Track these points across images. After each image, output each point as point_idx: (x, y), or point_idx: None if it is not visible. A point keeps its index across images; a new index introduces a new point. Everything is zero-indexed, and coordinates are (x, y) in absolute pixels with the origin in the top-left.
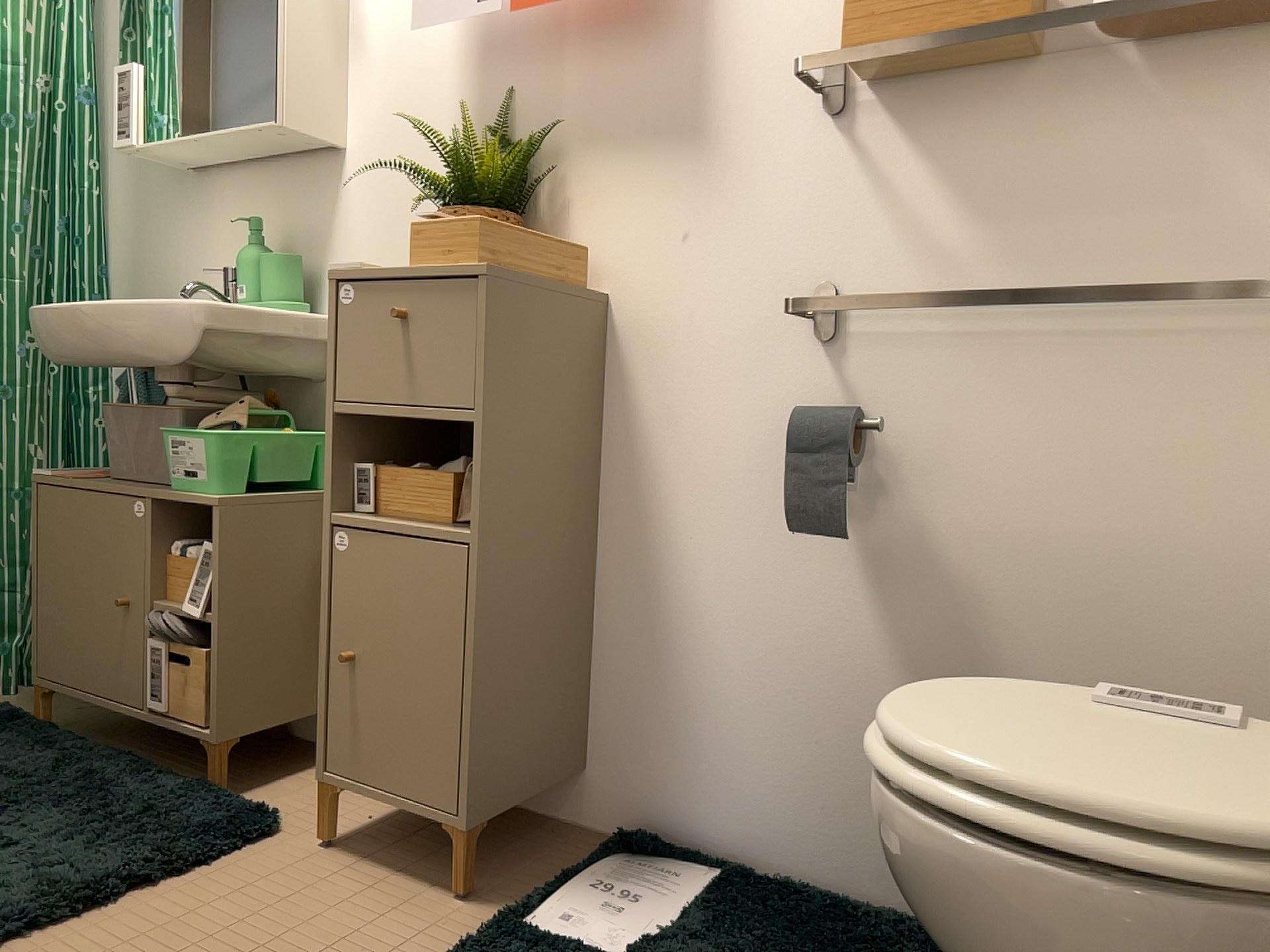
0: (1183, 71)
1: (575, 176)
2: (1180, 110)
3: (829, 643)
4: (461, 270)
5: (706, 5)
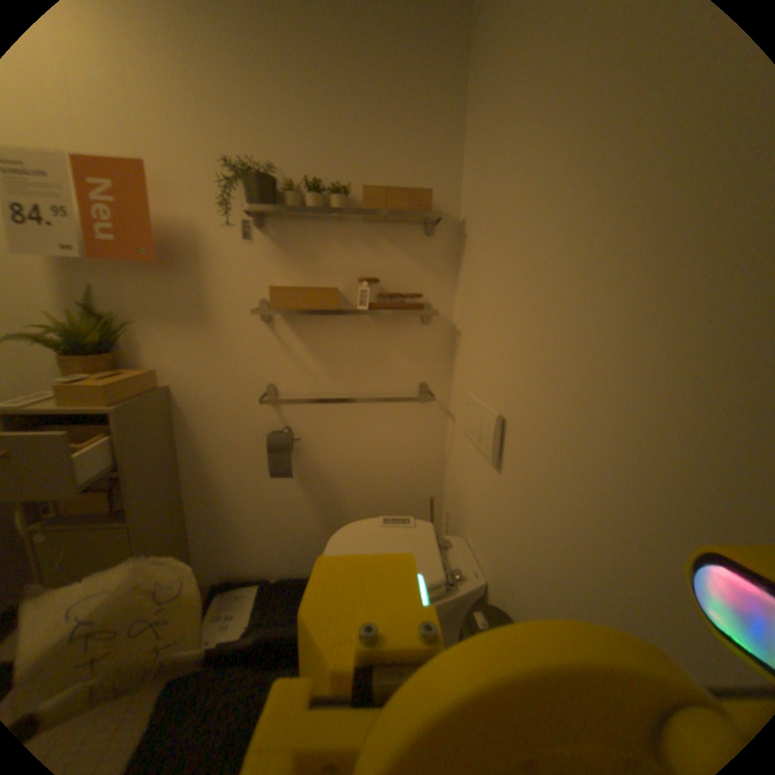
0: (385, 320)
1: (138, 330)
2: (385, 332)
3: (288, 504)
4: (93, 409)
5: (200, 261)
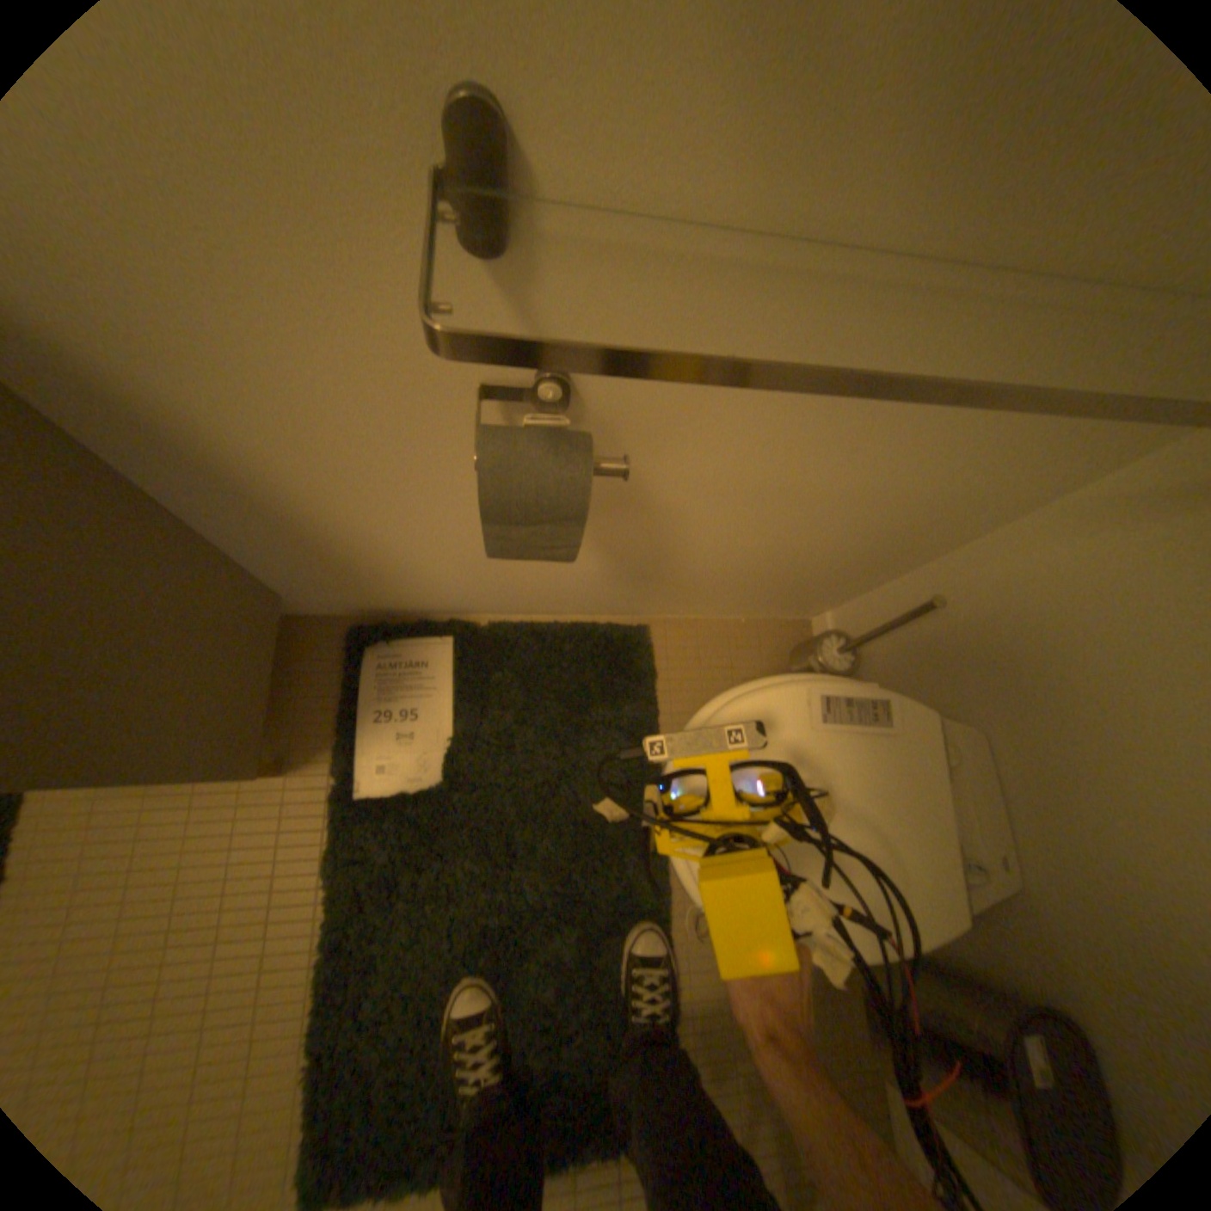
0: None
1: None
2: None
3: None
4: None
5: None
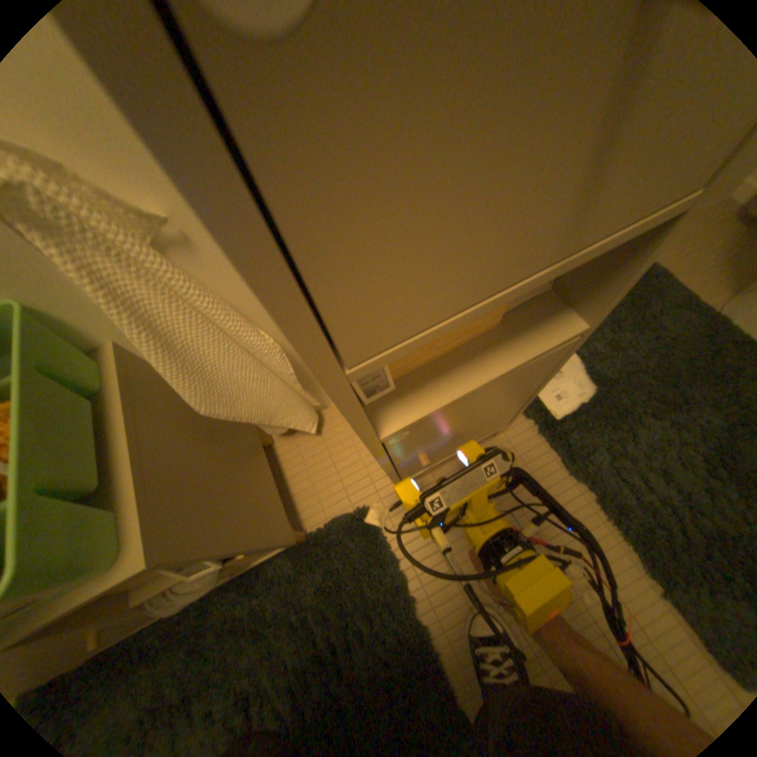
0: None
1: None
2: None
3: None
4: None
5: None
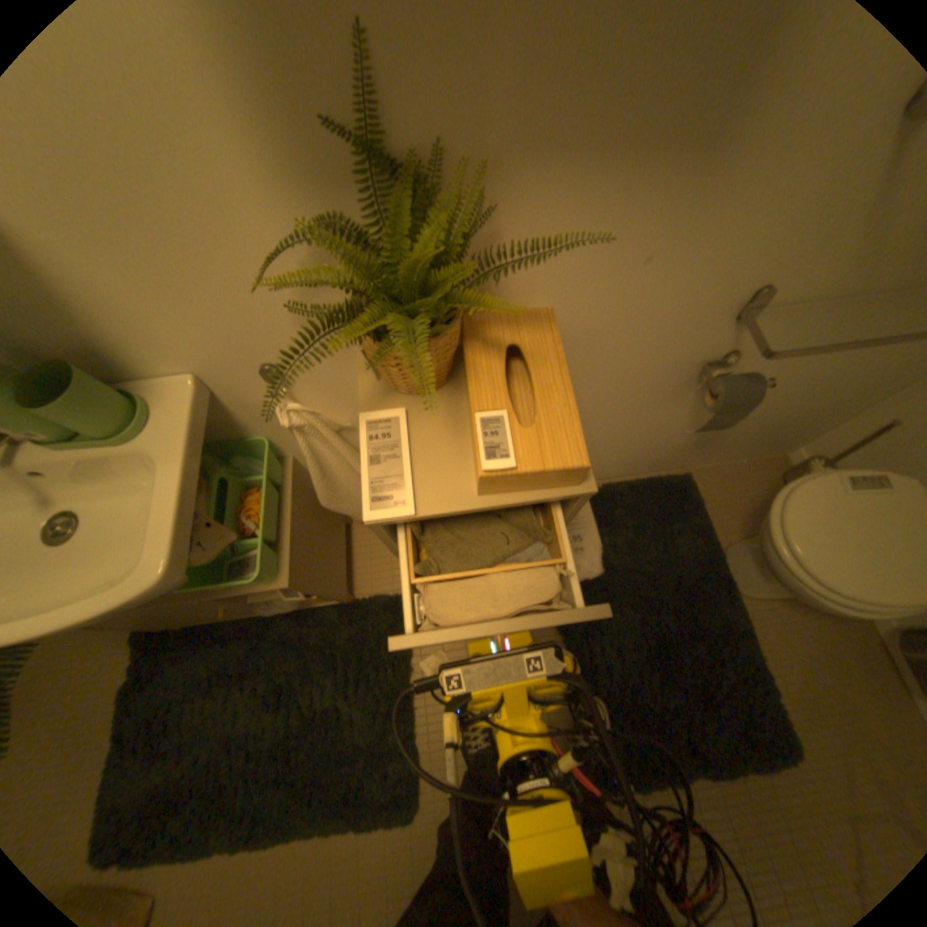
0: None
1: (511, 194)
2: None
3: (657, 432)
4: (556, 495)
5: None
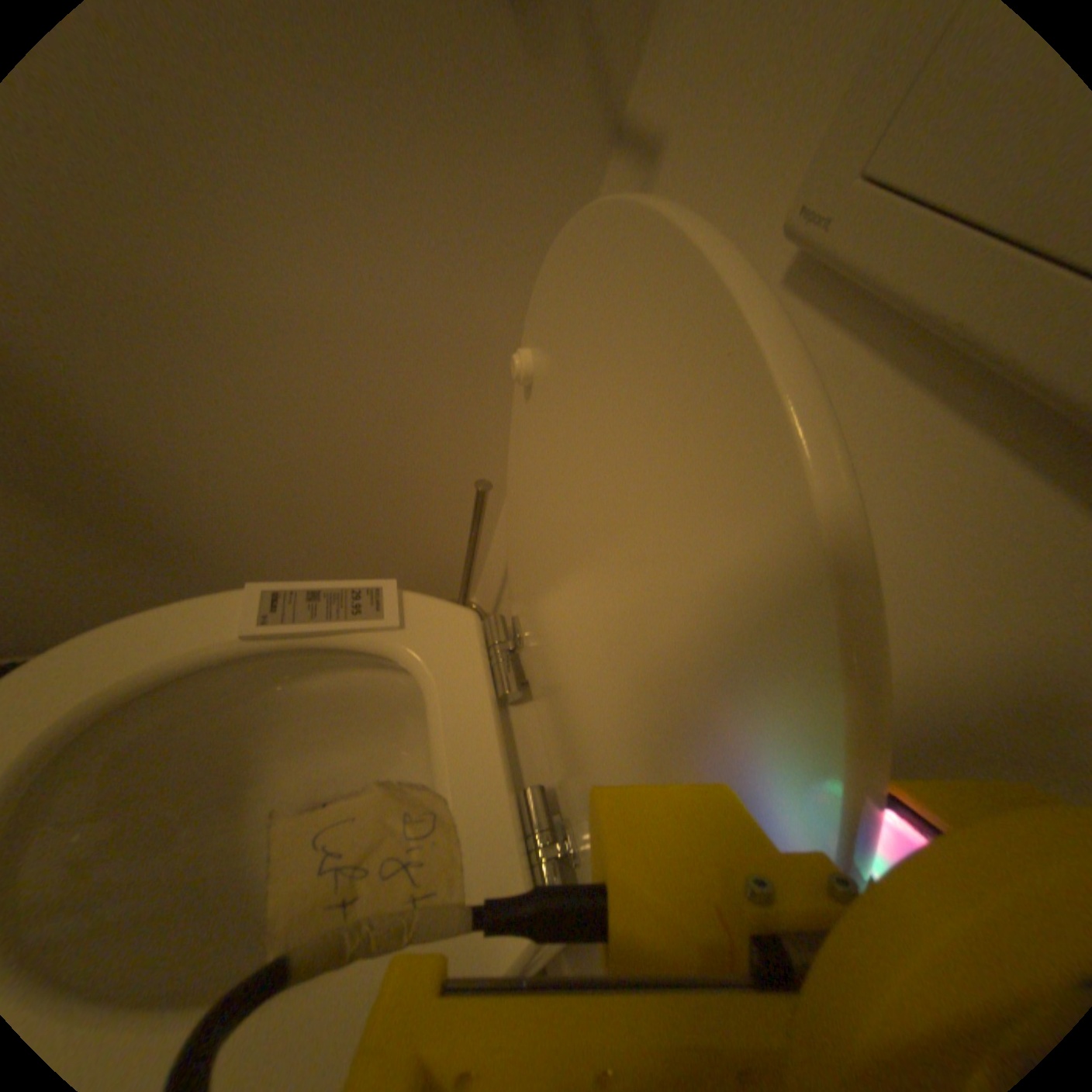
0: None
1: None
2: None
3: None
4: None
5: None
